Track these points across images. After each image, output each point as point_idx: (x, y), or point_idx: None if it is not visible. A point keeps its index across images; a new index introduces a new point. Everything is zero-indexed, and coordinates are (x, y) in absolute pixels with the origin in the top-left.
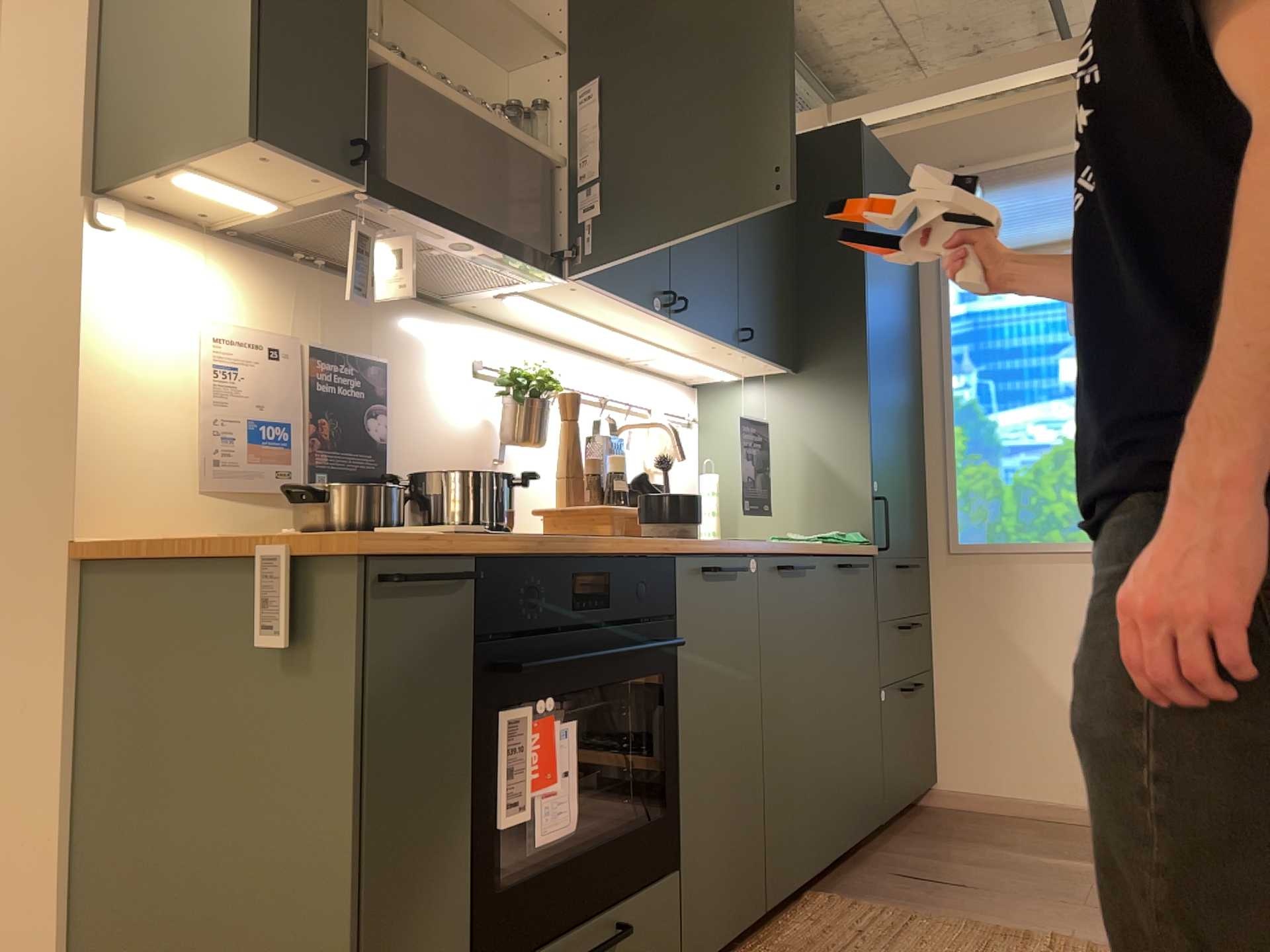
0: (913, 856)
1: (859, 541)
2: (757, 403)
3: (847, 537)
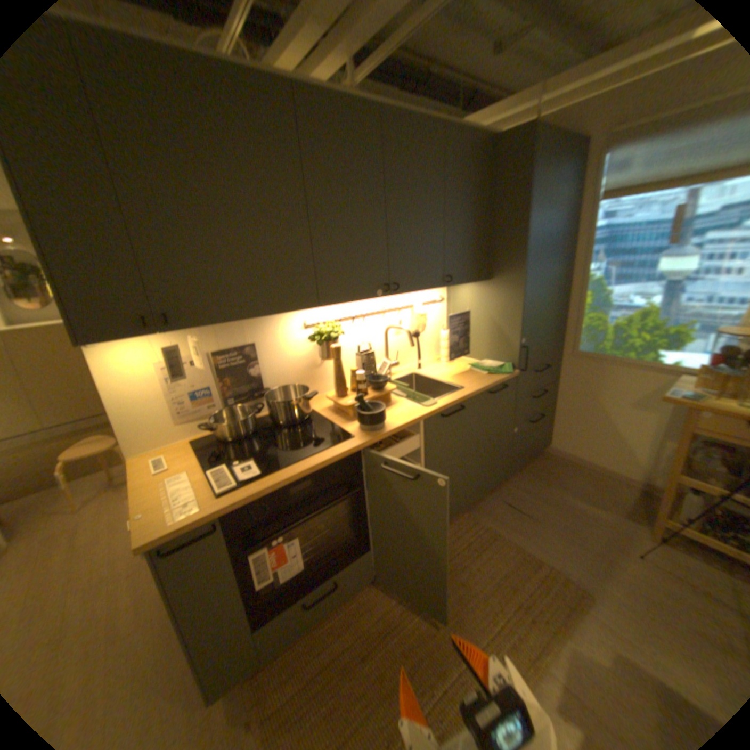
0: (519, 491)
1: (506, 372)
2: (470, 293)
3: (501, 369)
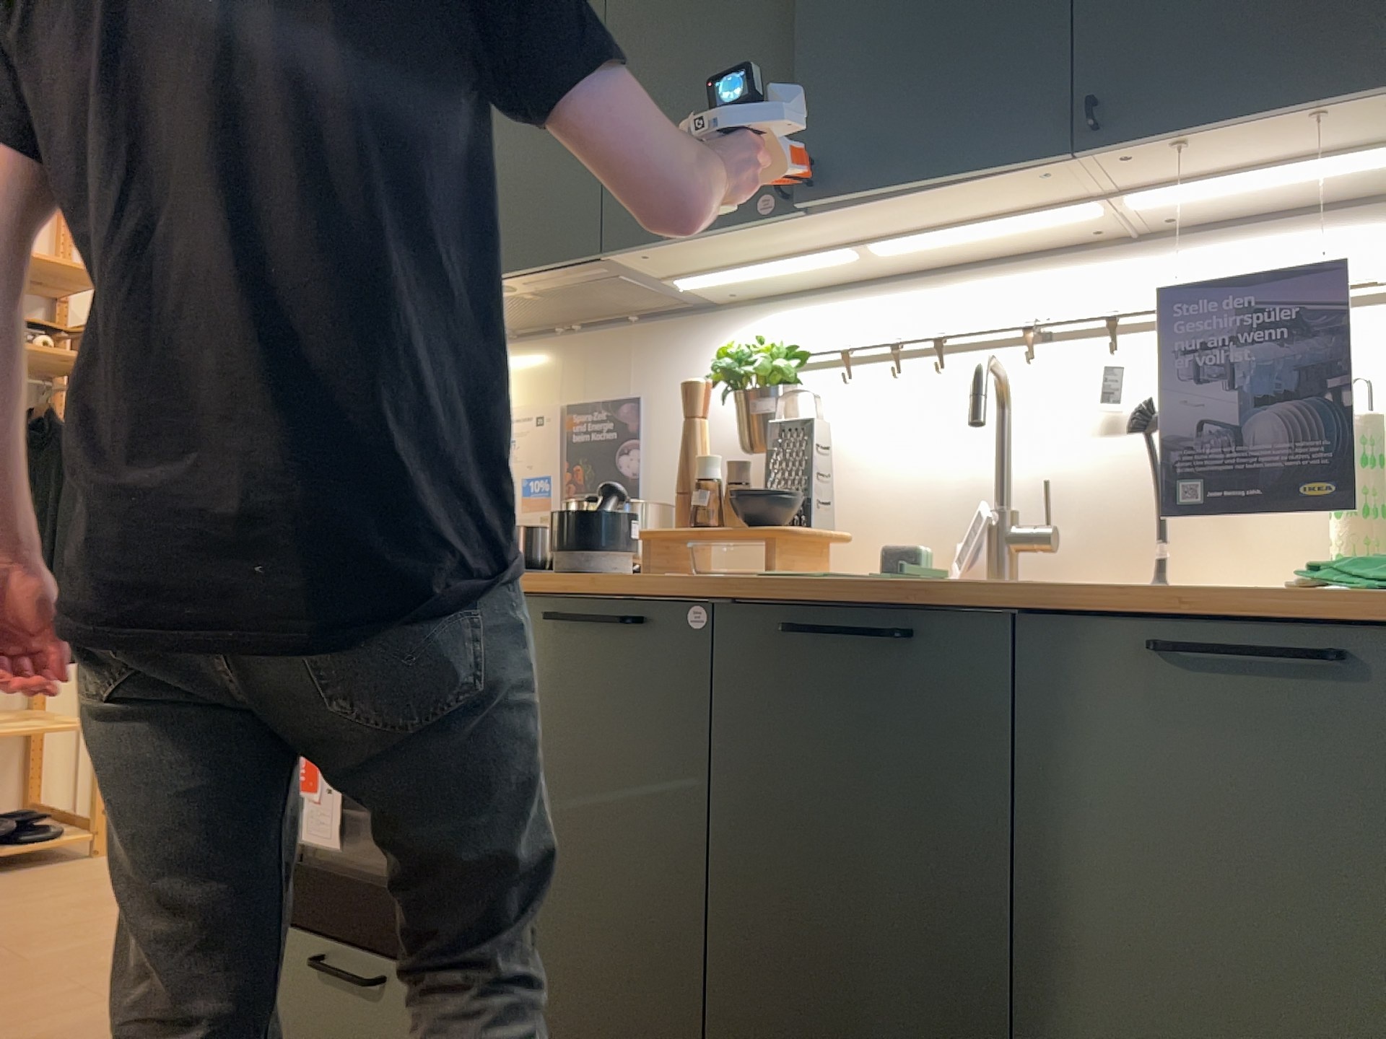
0: None
1: None
2: None
3: None
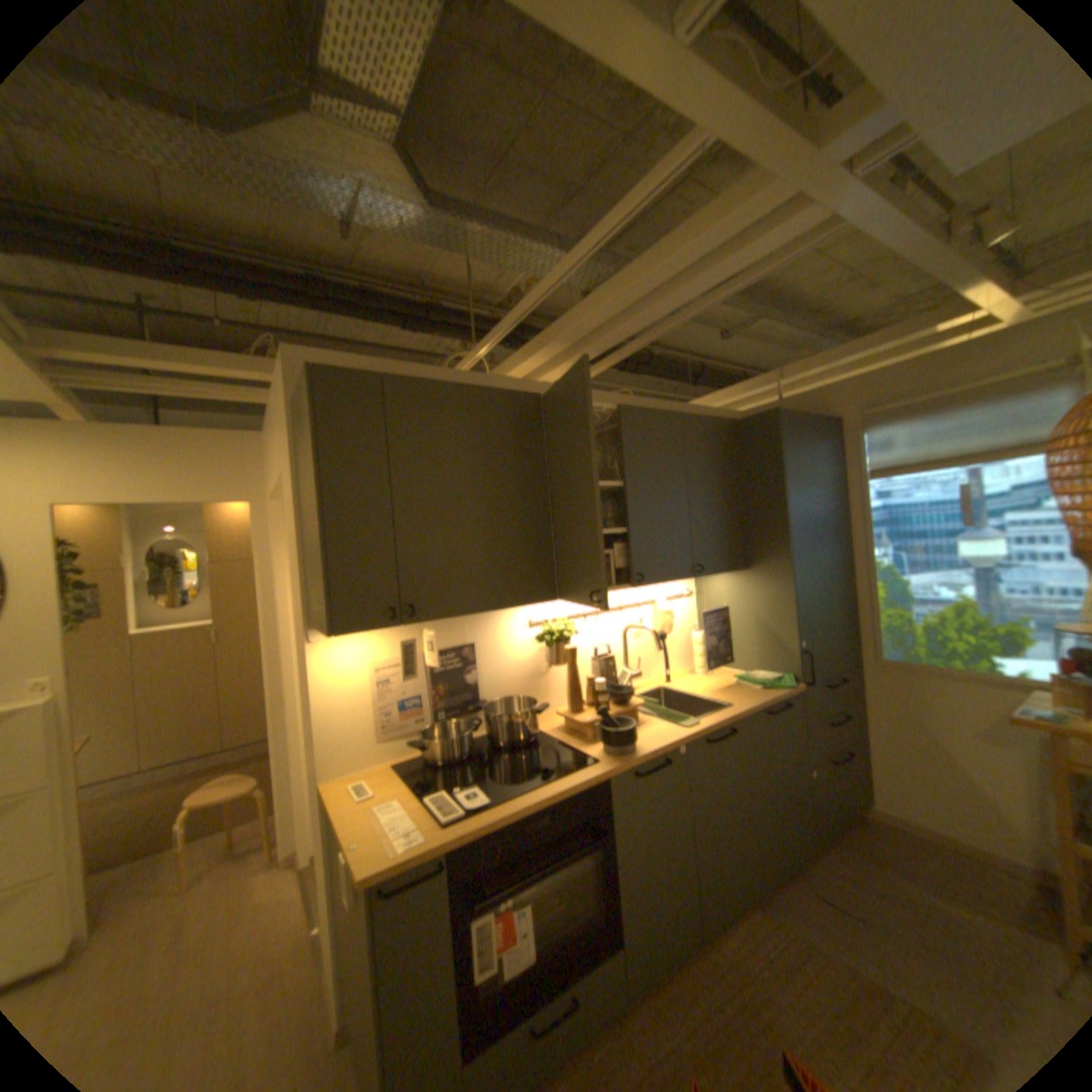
0: (837, 878)
1: (787, 687)
2: (726, 585)
3: (779, 682)
